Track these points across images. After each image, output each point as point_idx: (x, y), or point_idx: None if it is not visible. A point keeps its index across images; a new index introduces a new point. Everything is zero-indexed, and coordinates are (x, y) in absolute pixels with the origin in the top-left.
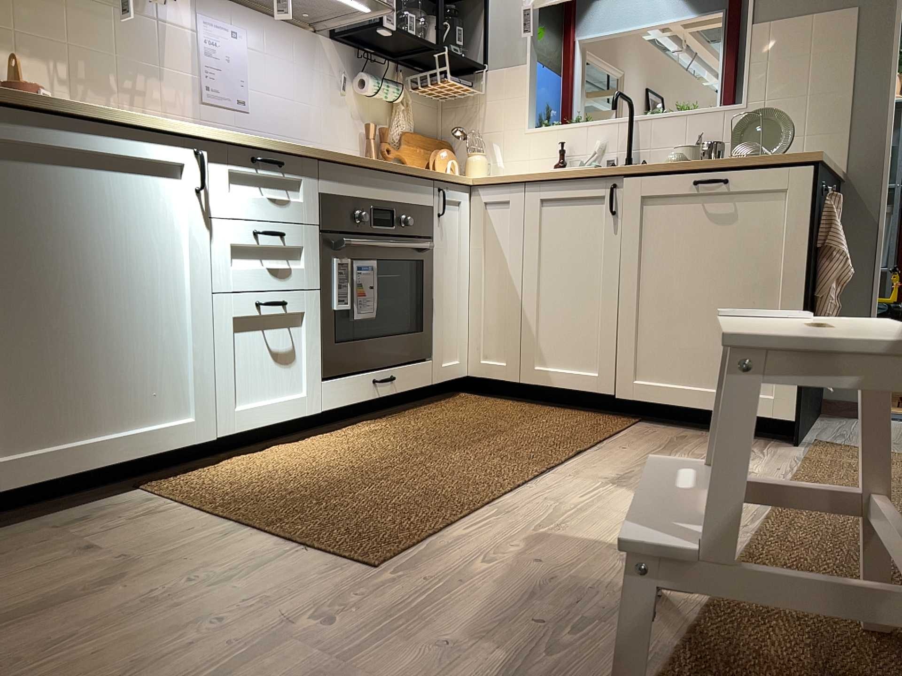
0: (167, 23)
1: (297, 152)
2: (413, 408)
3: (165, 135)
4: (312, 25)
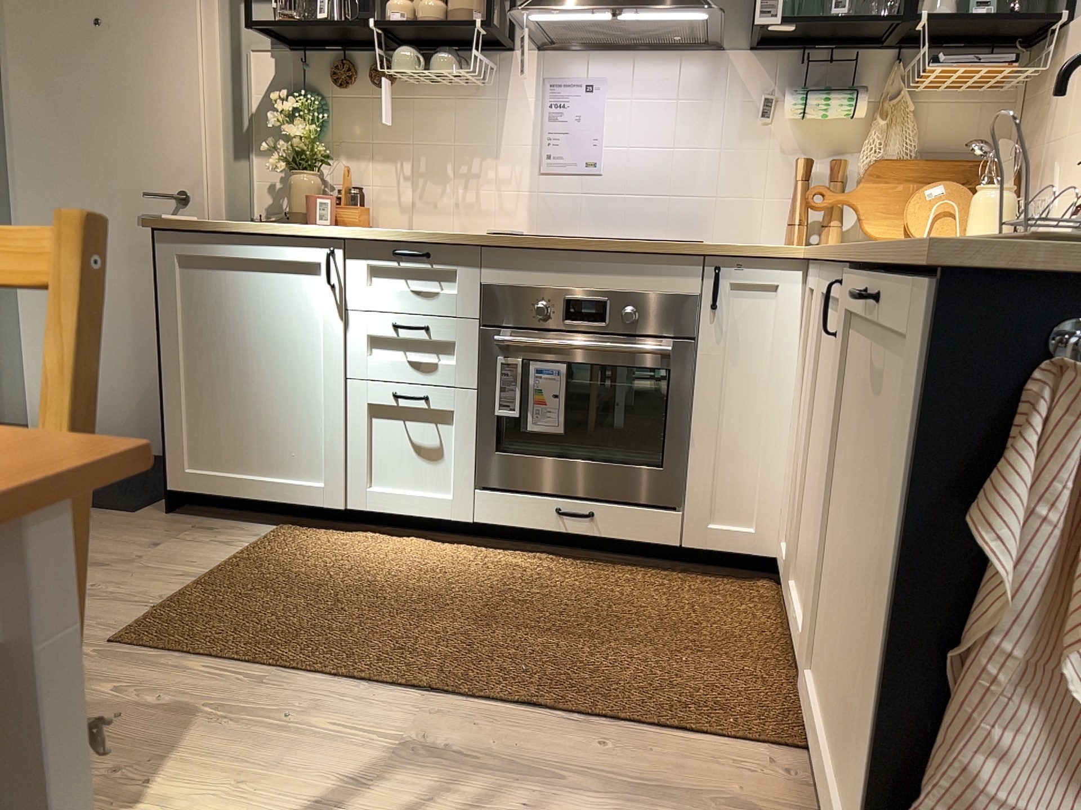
0: (503, 94)
1: (444, 239)
2: (652, 570)
3: (300, 237)
4: (699, 42)
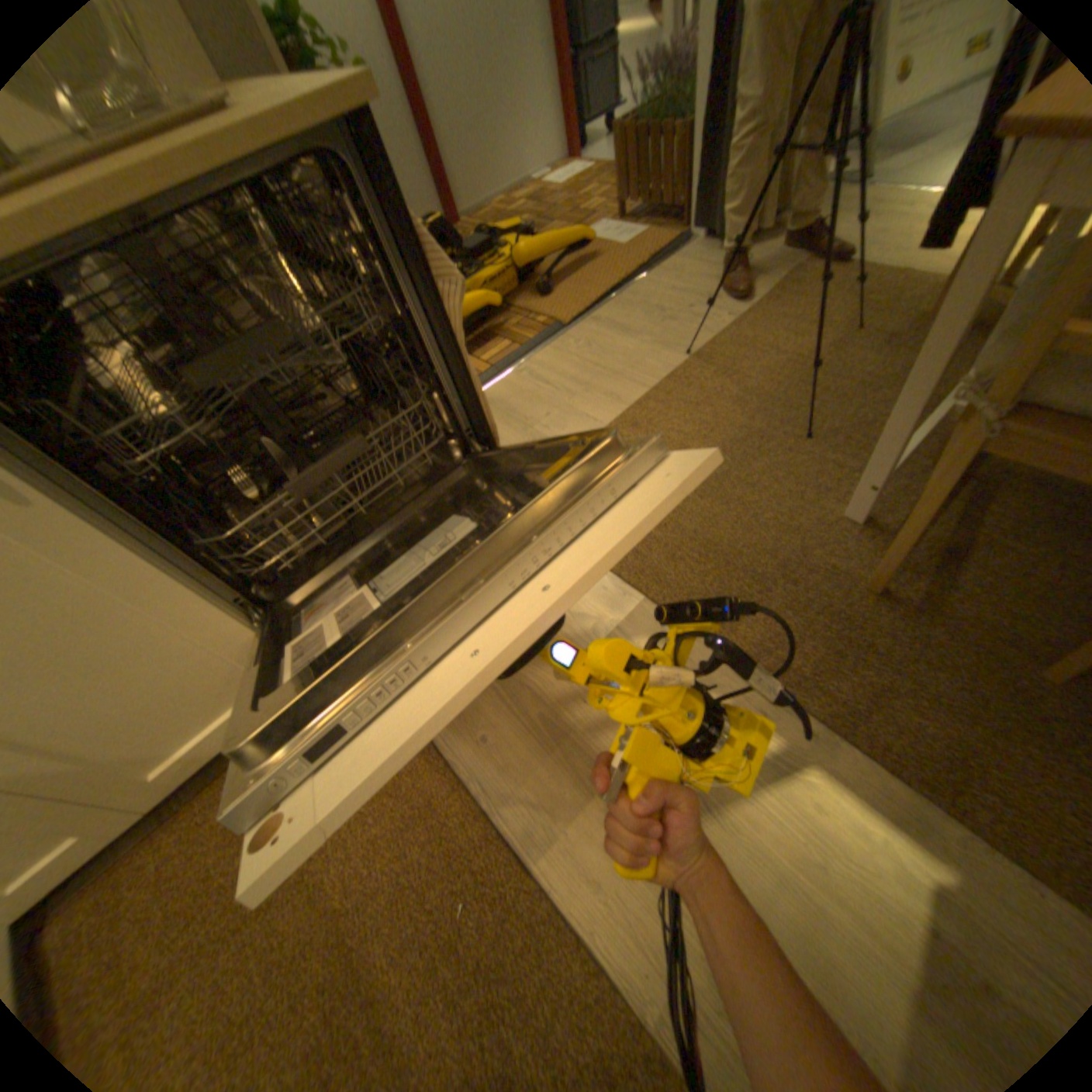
0: None
1: None
2: None
3: None
4: None
